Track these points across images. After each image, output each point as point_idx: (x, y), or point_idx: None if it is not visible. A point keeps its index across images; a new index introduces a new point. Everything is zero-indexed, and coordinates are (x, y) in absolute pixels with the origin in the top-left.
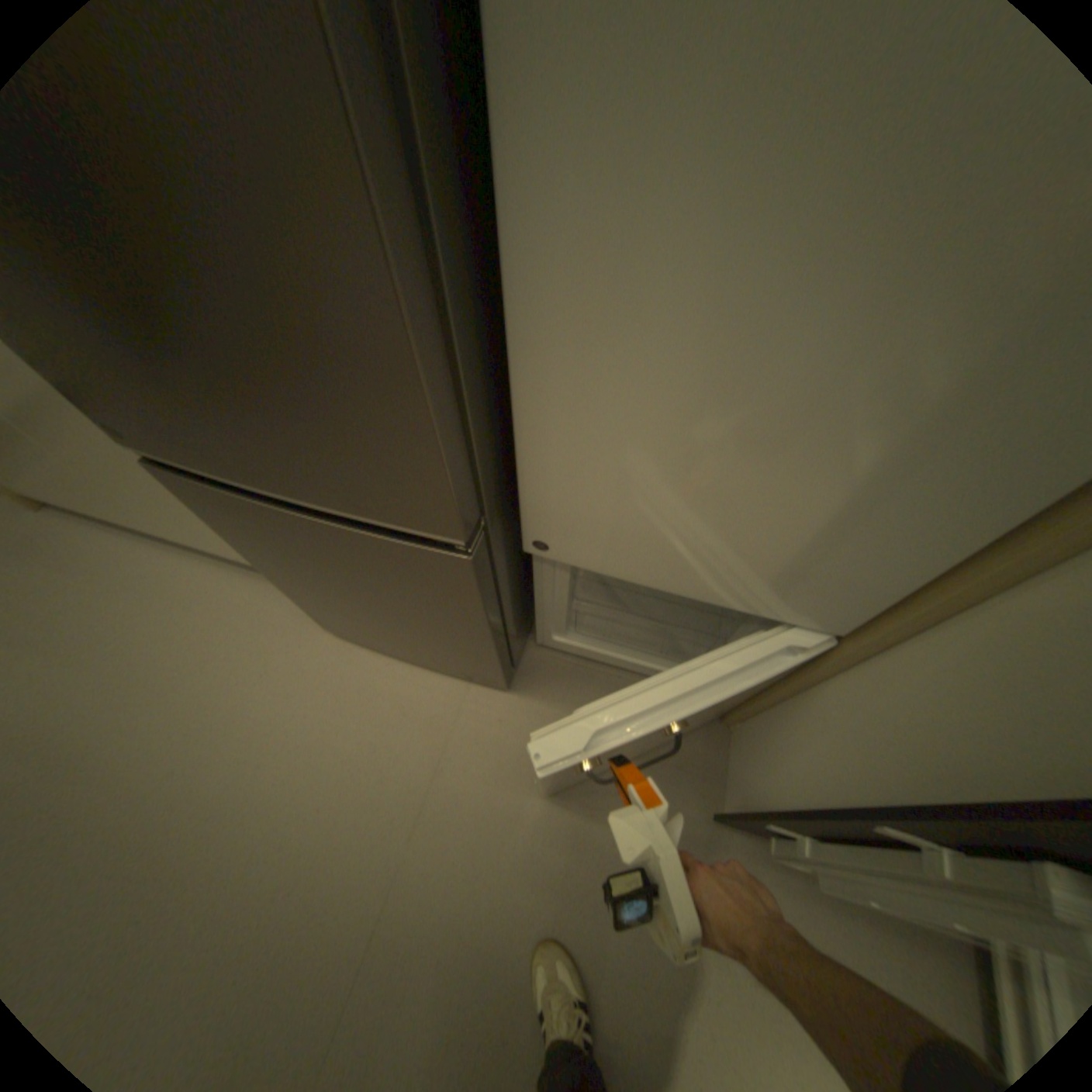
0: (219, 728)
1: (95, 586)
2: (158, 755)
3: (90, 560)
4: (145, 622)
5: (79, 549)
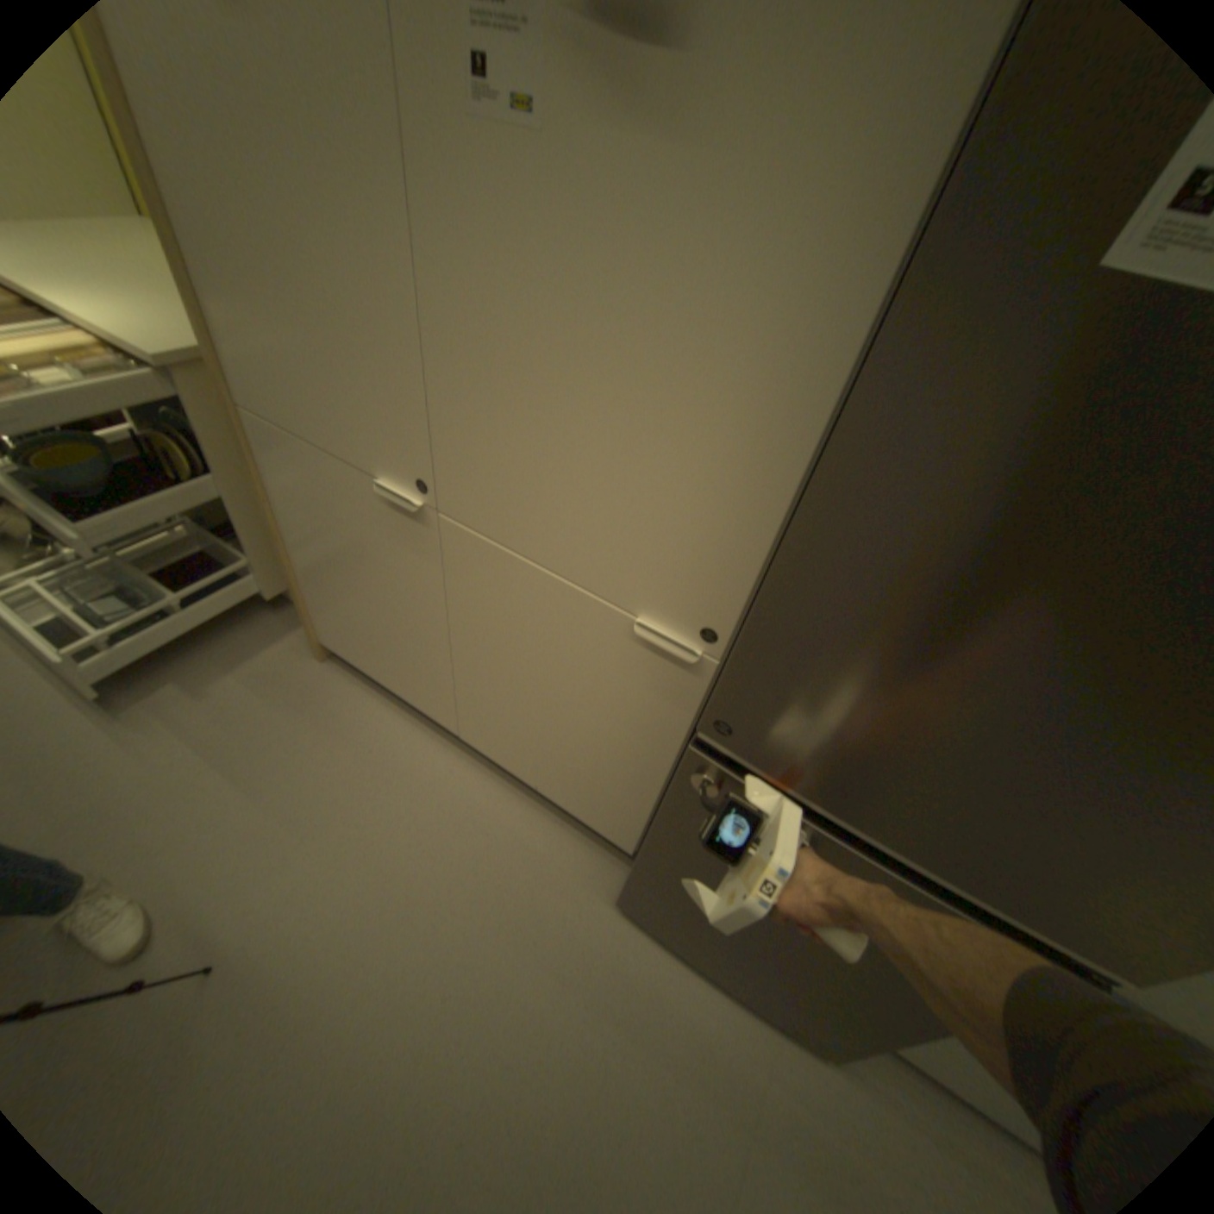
0: (483, 1006)
1: (366, 766)
2: (409, 1022)
3: (365, 734)
4: (413, 829)
5: (356, 717)
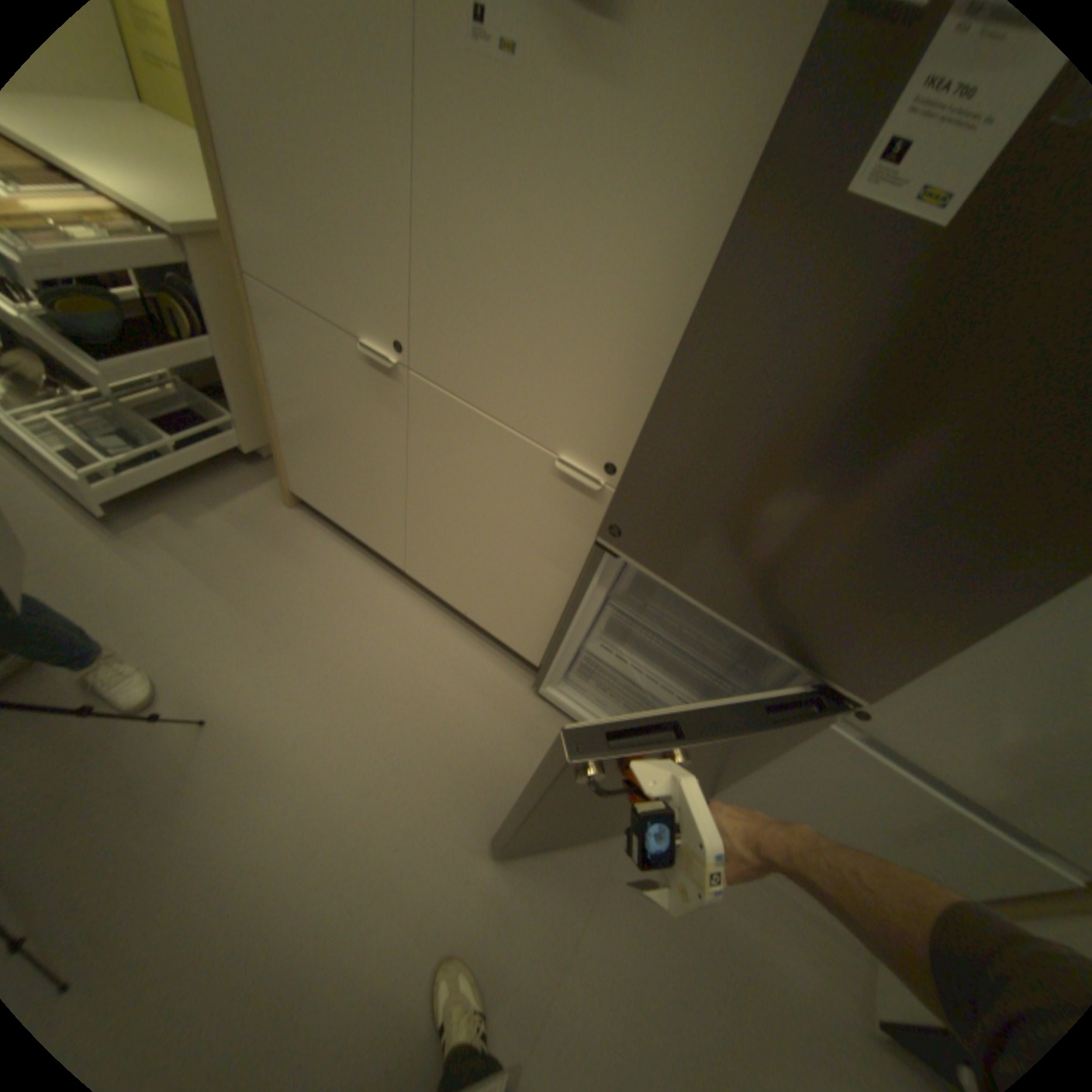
0: (417, 764)
1: (328, 590)
2: (360, 770)
3: (327, 566)
4: (365, 639)
5: (320, 553)
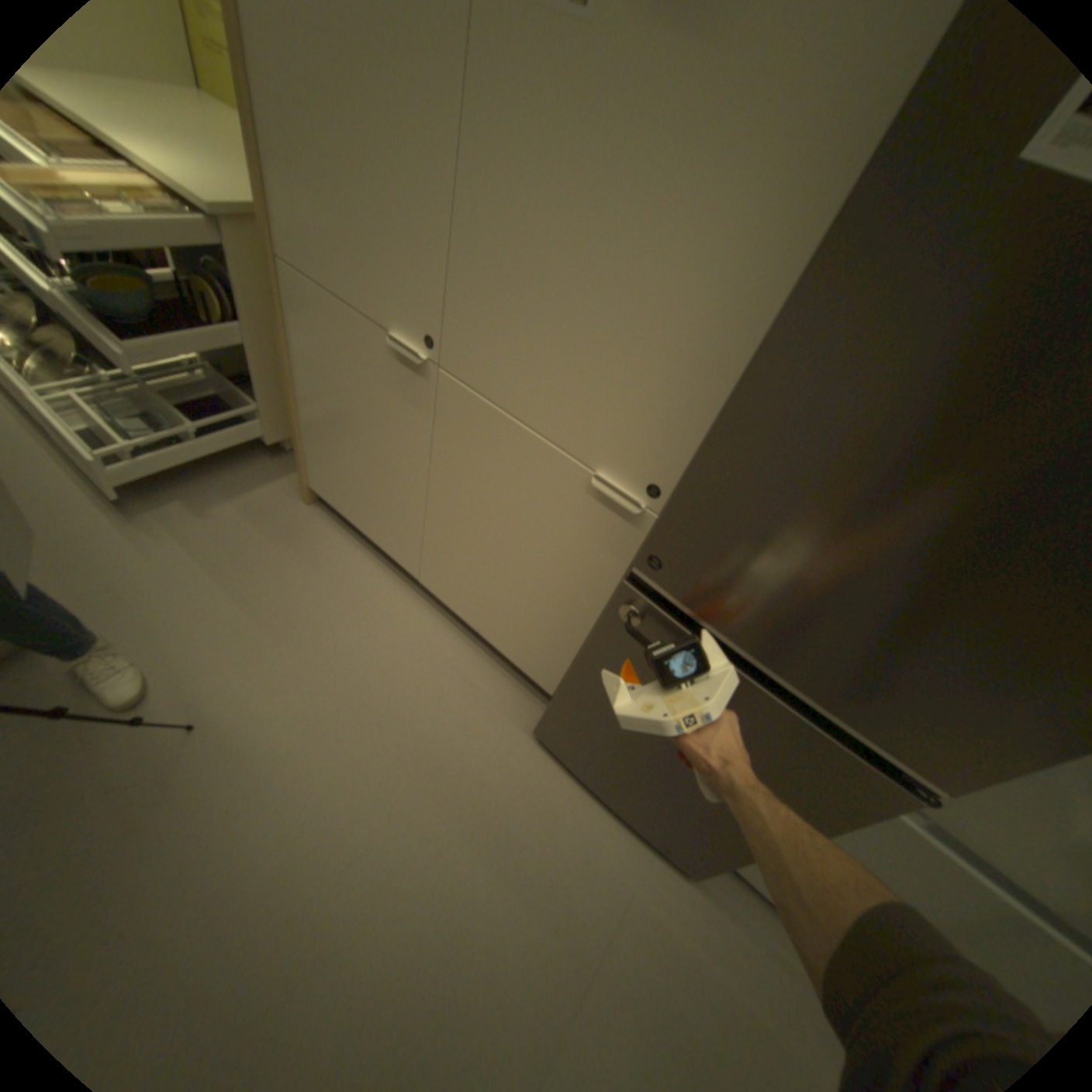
0: (414, 791)
1: (338, 593)
2: (352, 793)
3: (340, 567)
4: (372, 648)
5: (334, 553)
